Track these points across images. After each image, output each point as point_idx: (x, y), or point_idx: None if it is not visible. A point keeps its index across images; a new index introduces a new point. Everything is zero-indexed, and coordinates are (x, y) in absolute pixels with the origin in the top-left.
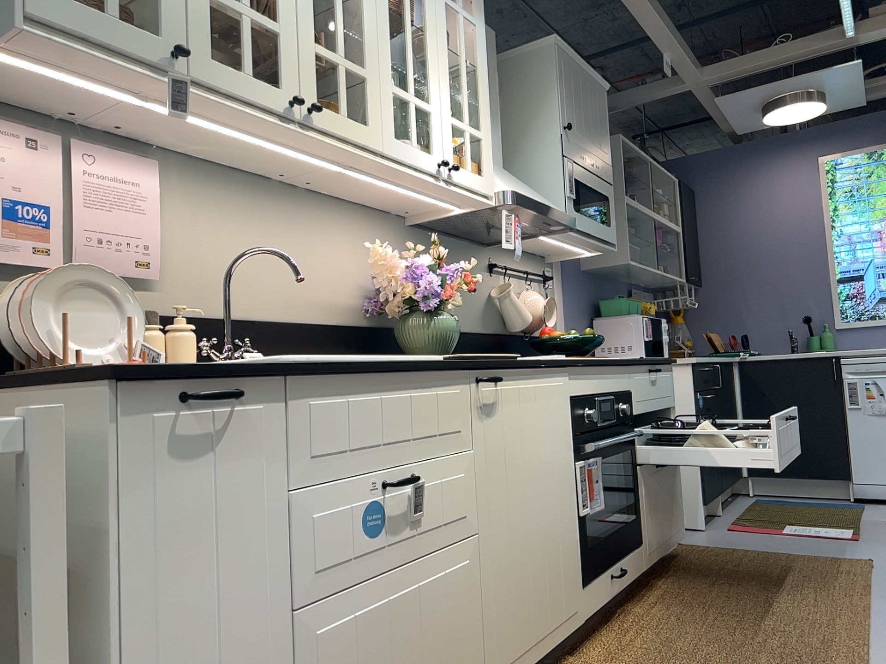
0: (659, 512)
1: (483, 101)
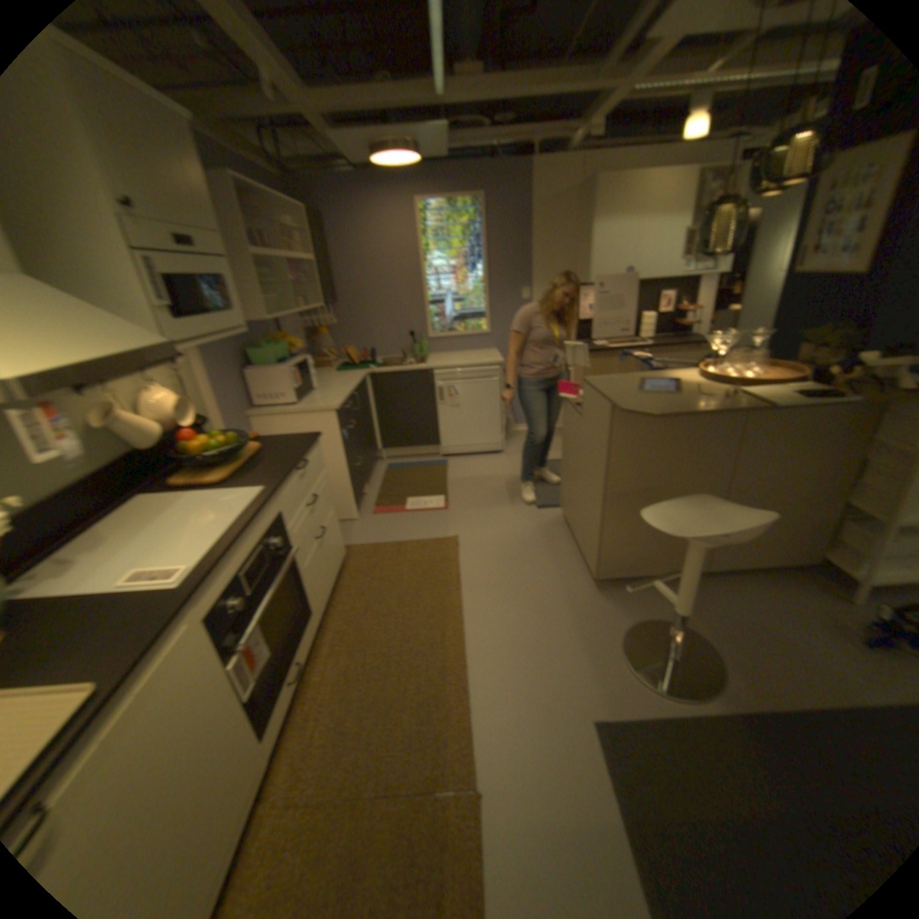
0: (324, 571)
1: None
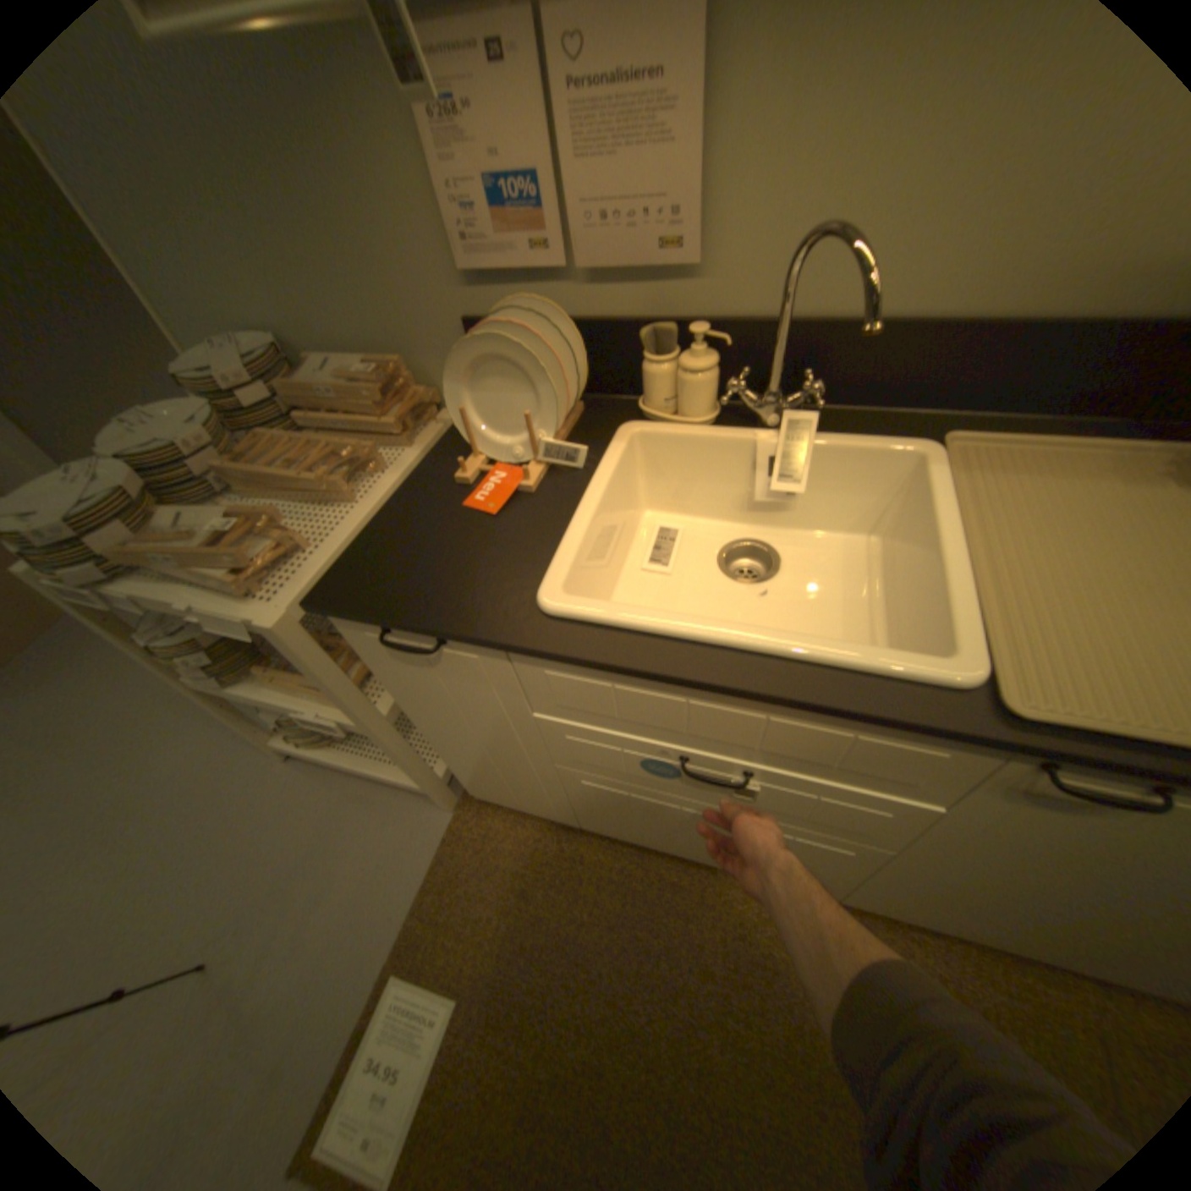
0: None
1: None
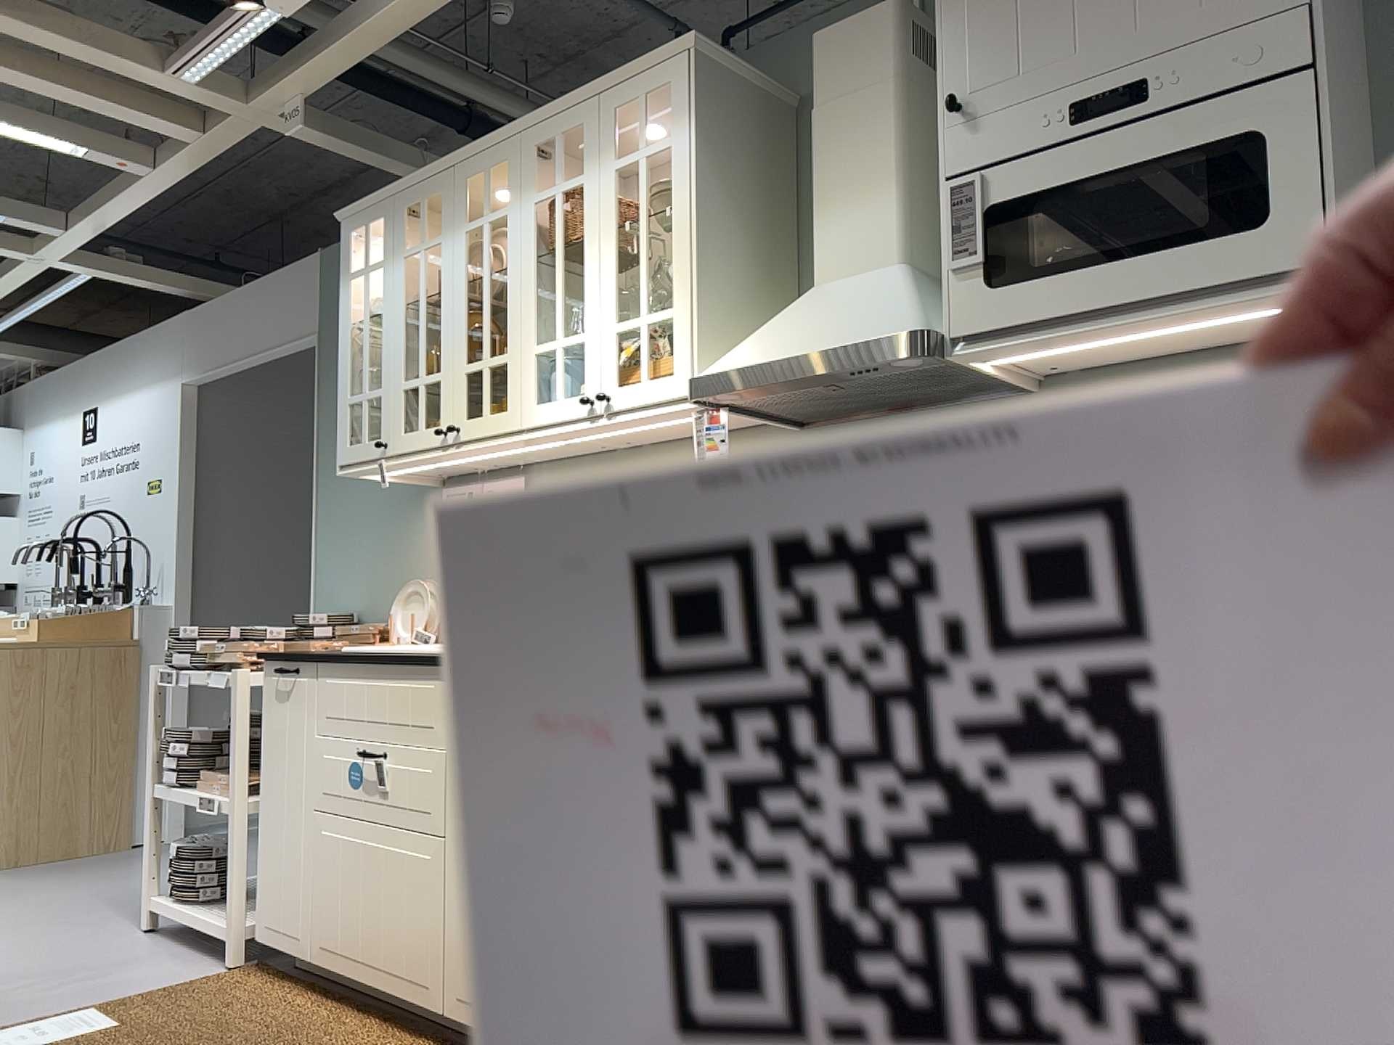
0: None
1: (674, 256)
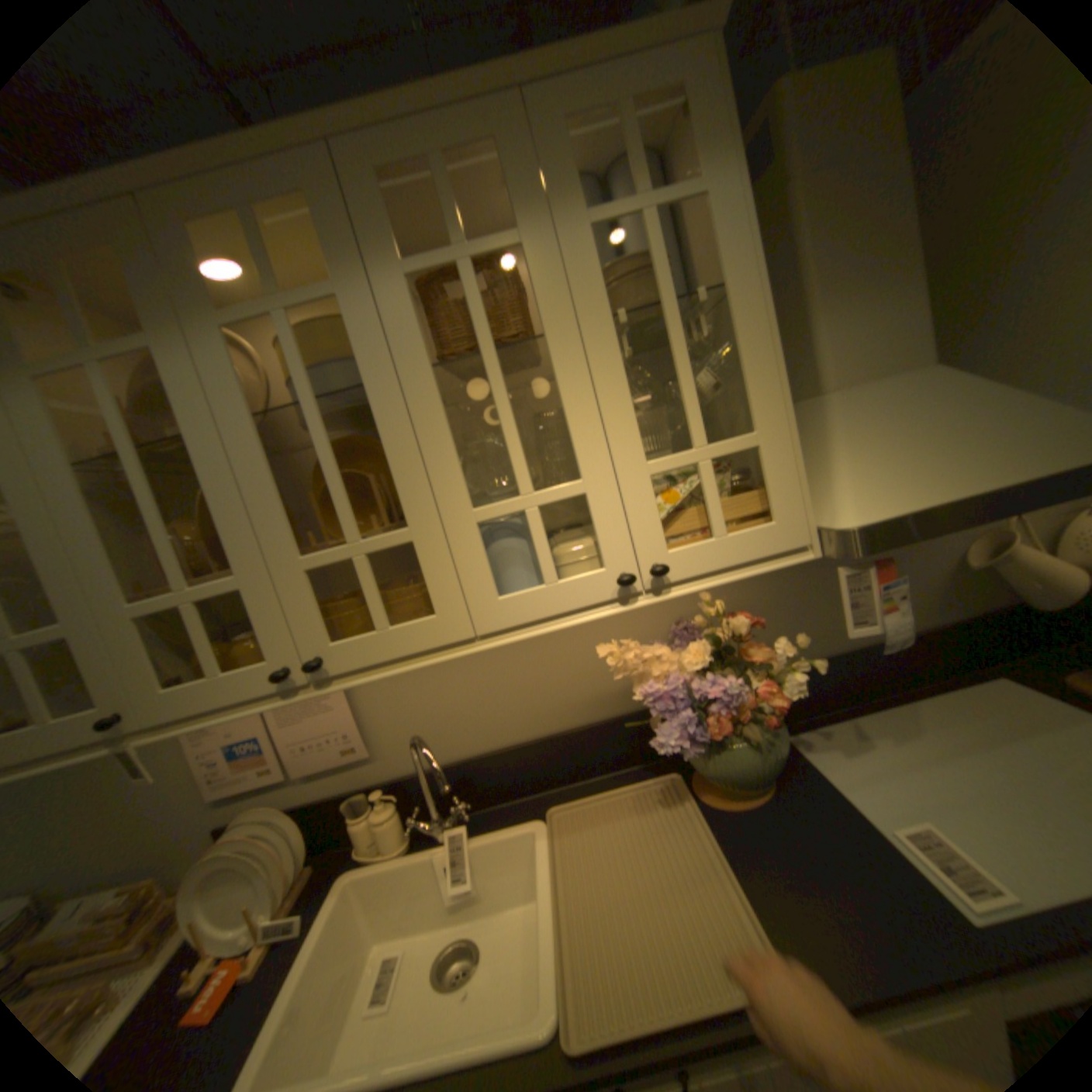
0: None
1: (748, 358)
